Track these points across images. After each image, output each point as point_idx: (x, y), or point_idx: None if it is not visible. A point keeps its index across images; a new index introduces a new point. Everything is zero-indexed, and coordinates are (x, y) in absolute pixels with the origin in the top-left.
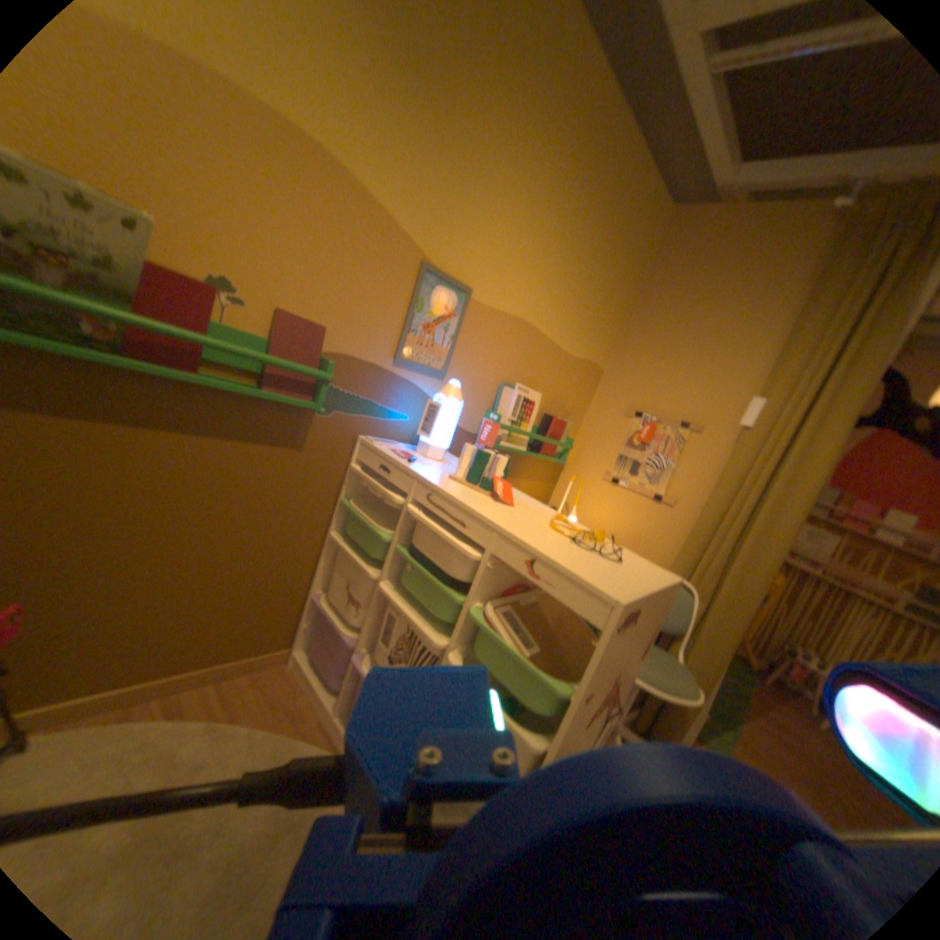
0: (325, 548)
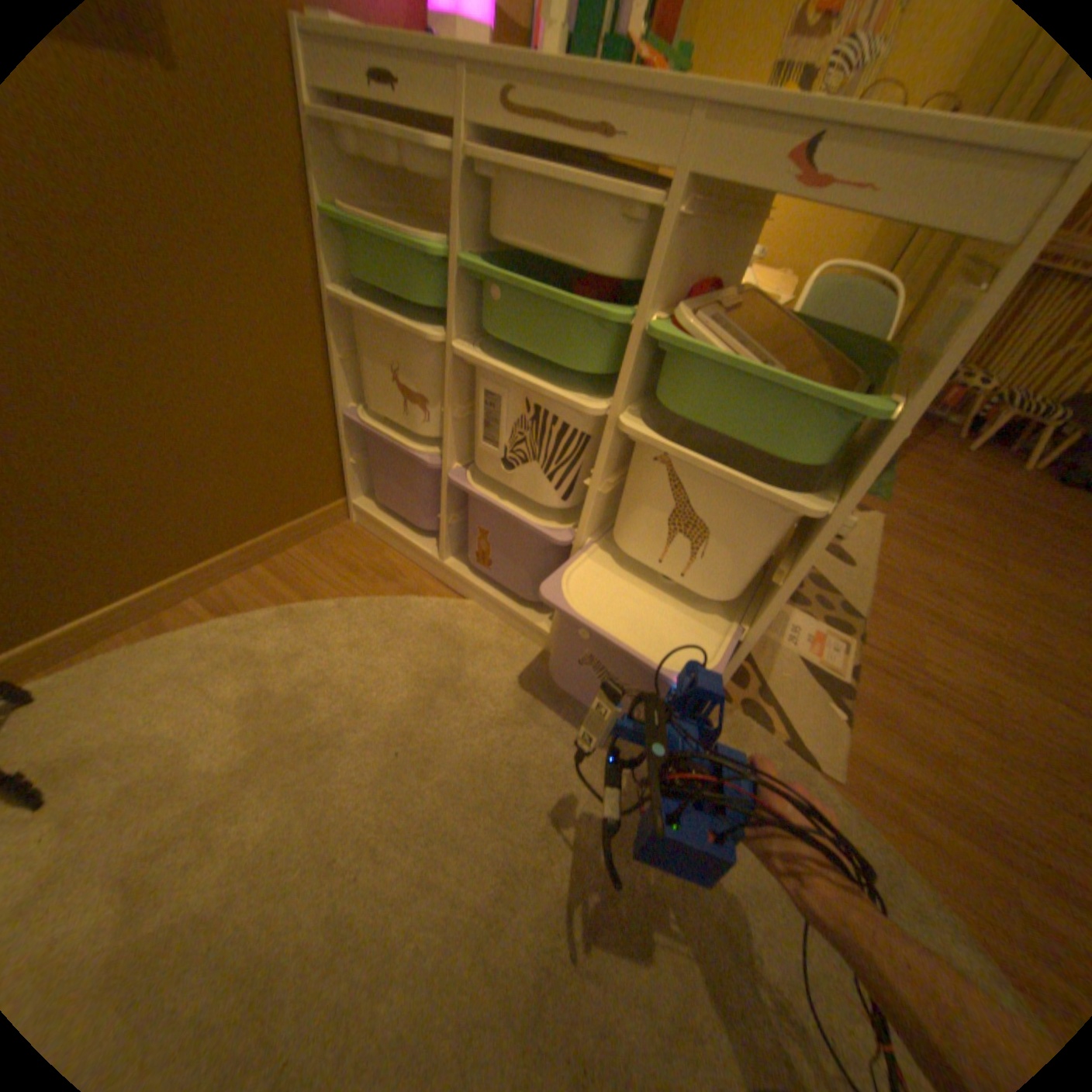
0: (325, 322)
